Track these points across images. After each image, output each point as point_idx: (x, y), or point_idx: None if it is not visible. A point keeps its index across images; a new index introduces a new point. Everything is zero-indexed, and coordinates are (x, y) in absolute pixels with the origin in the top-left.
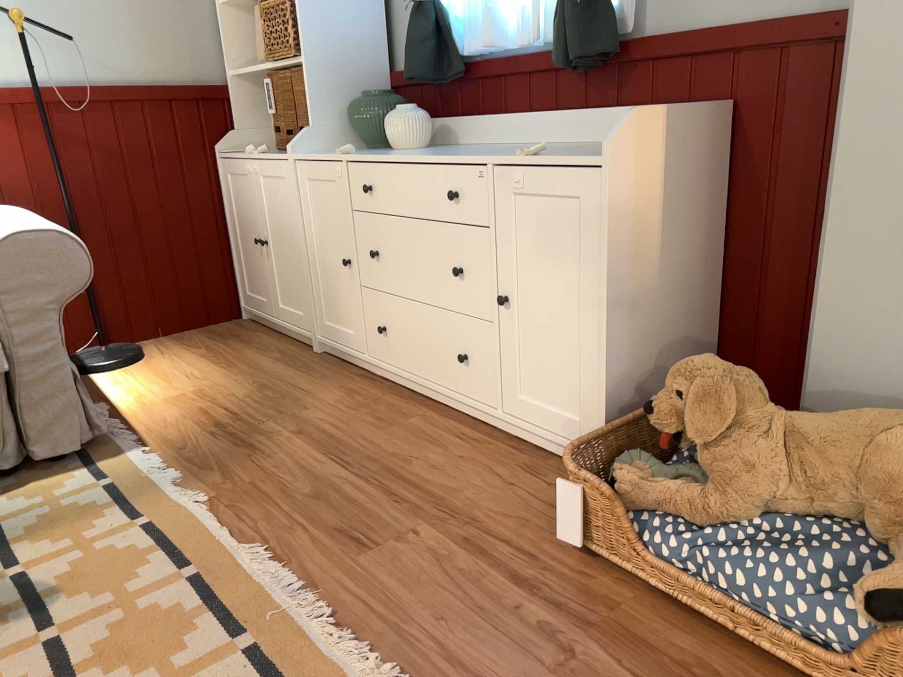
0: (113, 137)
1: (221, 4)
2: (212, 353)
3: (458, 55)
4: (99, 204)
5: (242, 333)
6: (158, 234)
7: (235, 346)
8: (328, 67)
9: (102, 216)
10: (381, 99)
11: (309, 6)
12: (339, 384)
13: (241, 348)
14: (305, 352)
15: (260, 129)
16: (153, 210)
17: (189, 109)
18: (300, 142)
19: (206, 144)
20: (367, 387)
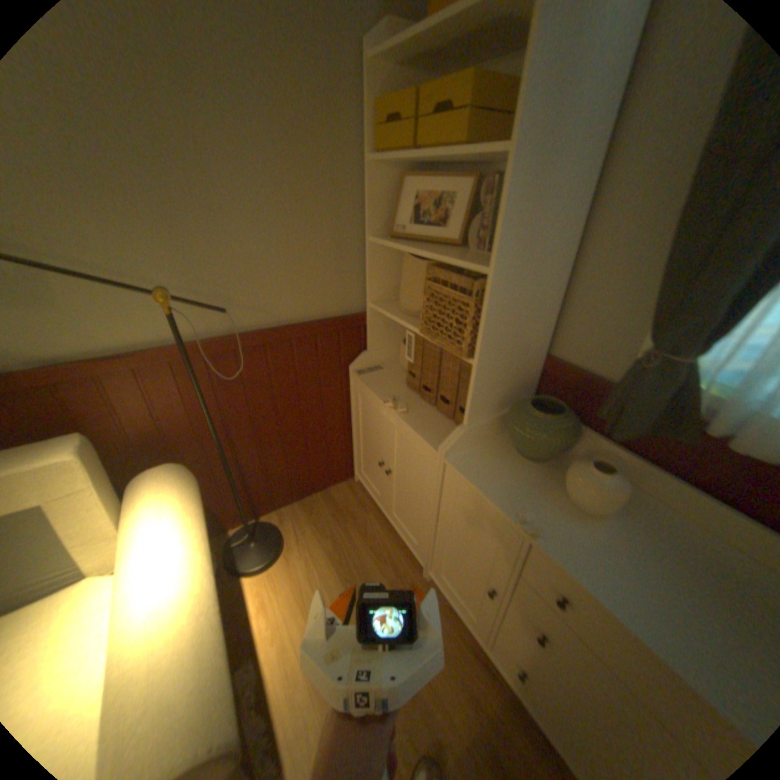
0: (263, 370)
1: (372, 236)
2: (337, 550)
3: (707, 426)
4: (249, 424)
5: (357, 510)
6: (297, 436)
7: (355, 540)
8: (500, 366)
9: (251, 433)
10: (565, 428)
11: (502, 307)
12: (463, 676)
13: (360, 547)
14: (416, 572)
15: (389, 345)
16: (295, 420)
17: (331, 335)
18: (456, 444)
19: (343, 361)
20: (494, 695)
